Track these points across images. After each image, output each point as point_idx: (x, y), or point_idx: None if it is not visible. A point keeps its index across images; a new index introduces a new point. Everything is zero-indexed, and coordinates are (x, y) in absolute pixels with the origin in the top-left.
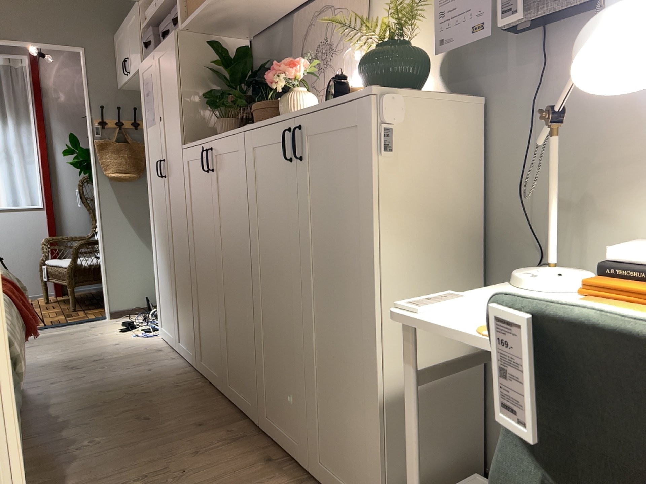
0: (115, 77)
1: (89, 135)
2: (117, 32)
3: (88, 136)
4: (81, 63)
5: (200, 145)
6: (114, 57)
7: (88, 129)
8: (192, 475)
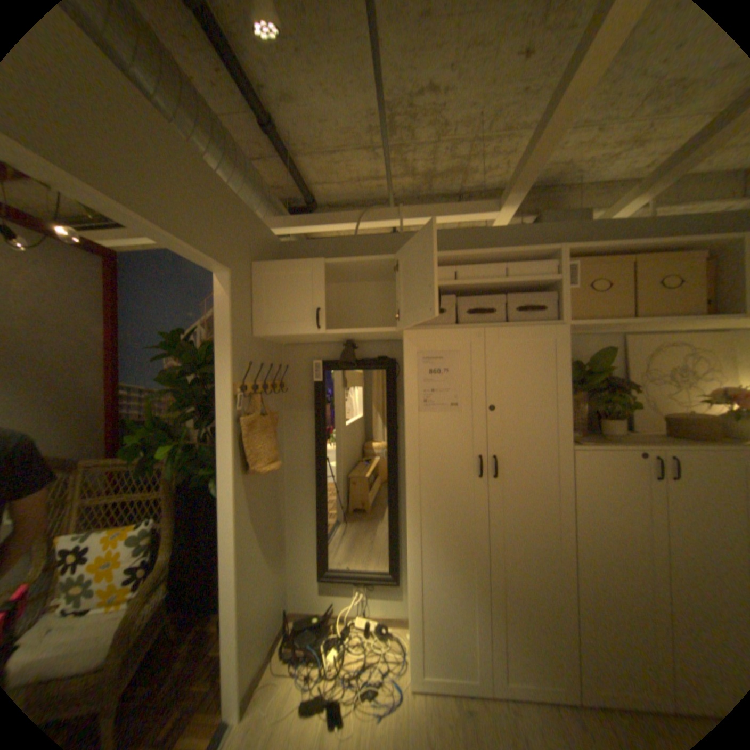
0: (252, 320)
1: (224, 409)
2: (276, 262)
3: (218, 409)
4: (216, 291)
5: (643, 452)
6: (251, 292)
7: (218, 398)
8: None
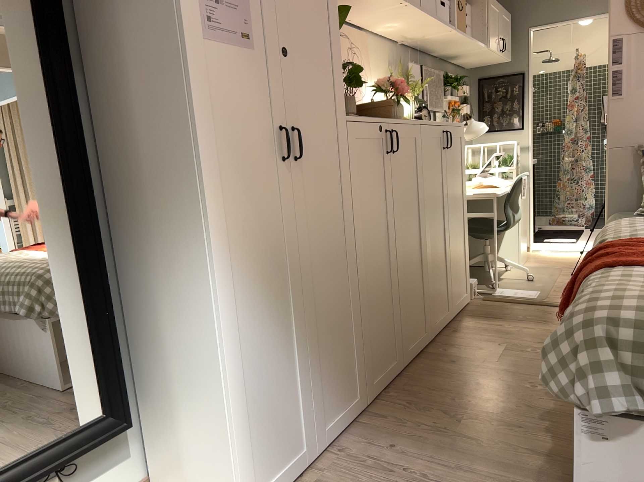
0: None
1: None
2: None
3: None
4: None
5: (380, 123)
6: None
7: None
8: (496, 343)
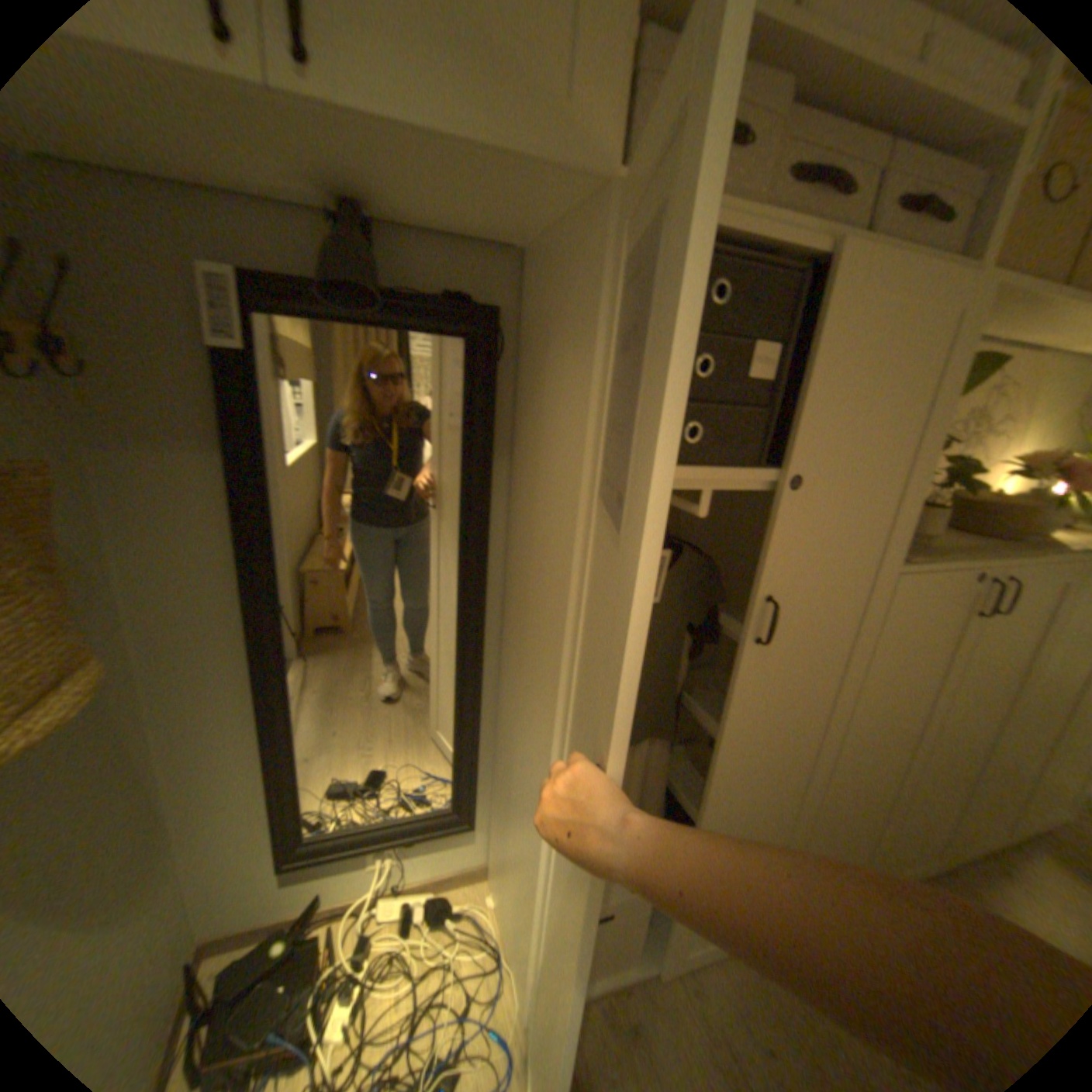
0: None
1: None
2: None
3: None
4: None
5: (984, 572)
6: None
7: None
8: None
